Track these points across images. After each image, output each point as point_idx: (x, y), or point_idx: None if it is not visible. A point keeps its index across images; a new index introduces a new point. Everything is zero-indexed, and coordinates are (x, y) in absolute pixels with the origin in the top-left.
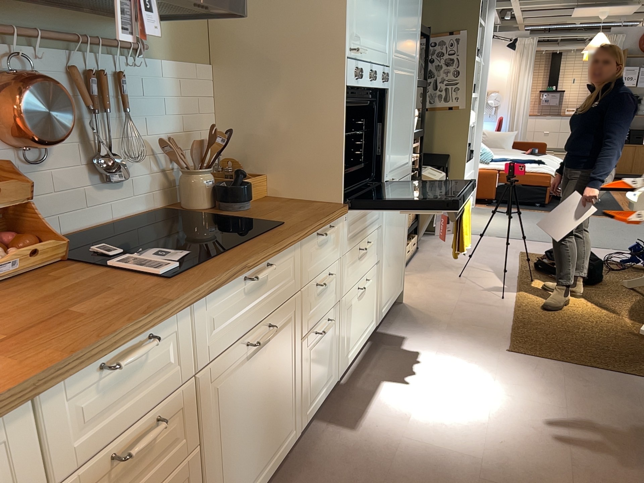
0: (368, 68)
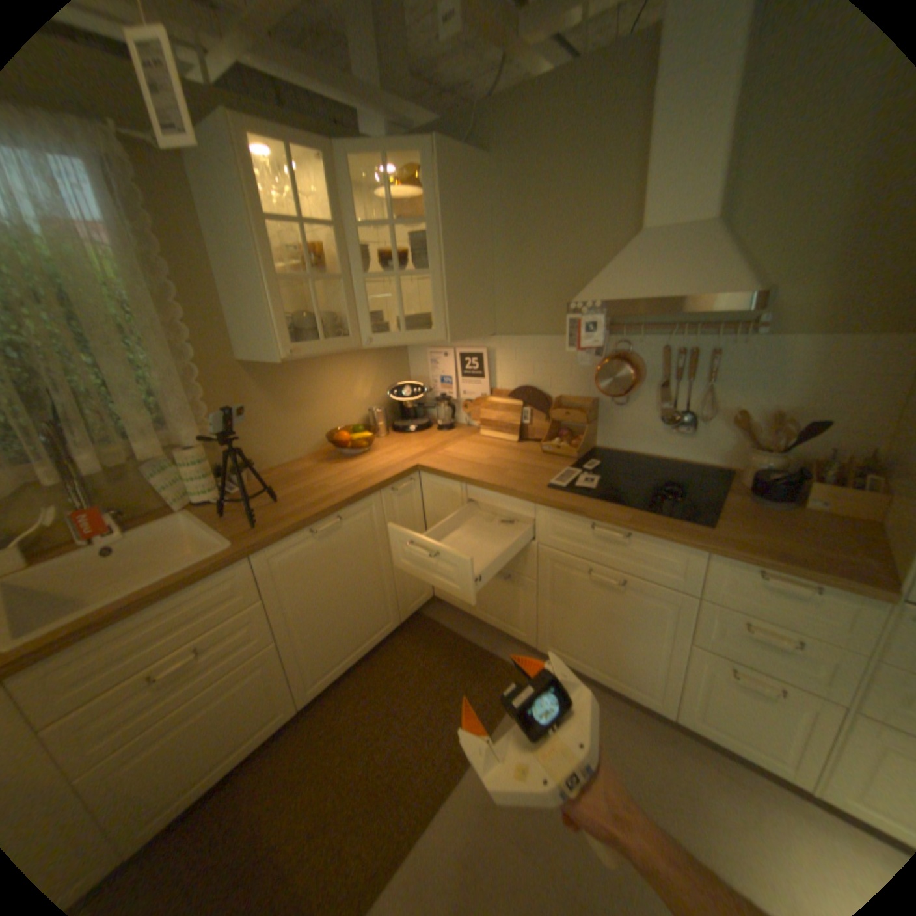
0: None
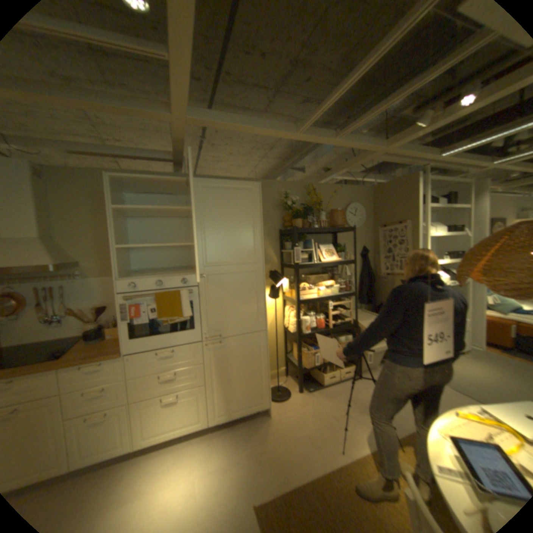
0: (153, 280)
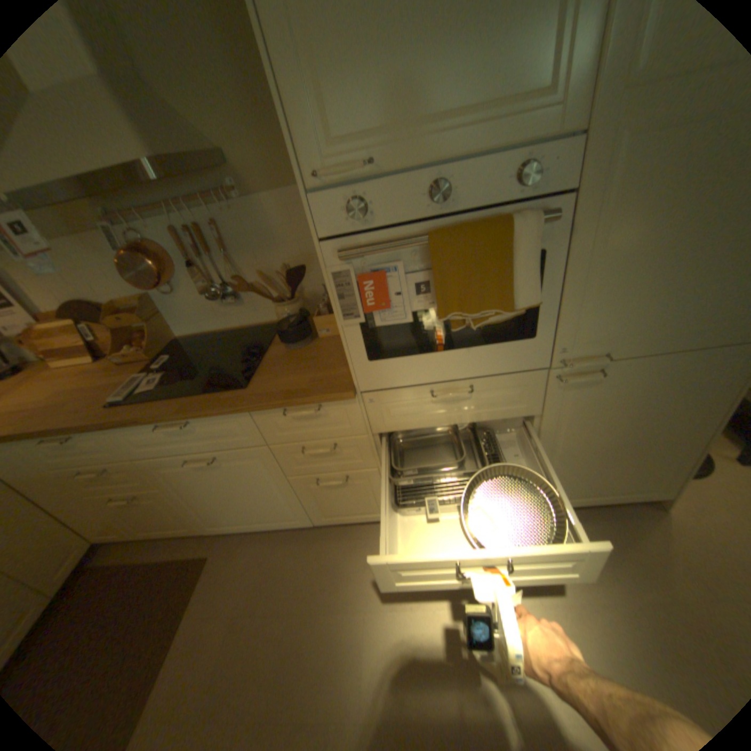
0: (419, 176)
